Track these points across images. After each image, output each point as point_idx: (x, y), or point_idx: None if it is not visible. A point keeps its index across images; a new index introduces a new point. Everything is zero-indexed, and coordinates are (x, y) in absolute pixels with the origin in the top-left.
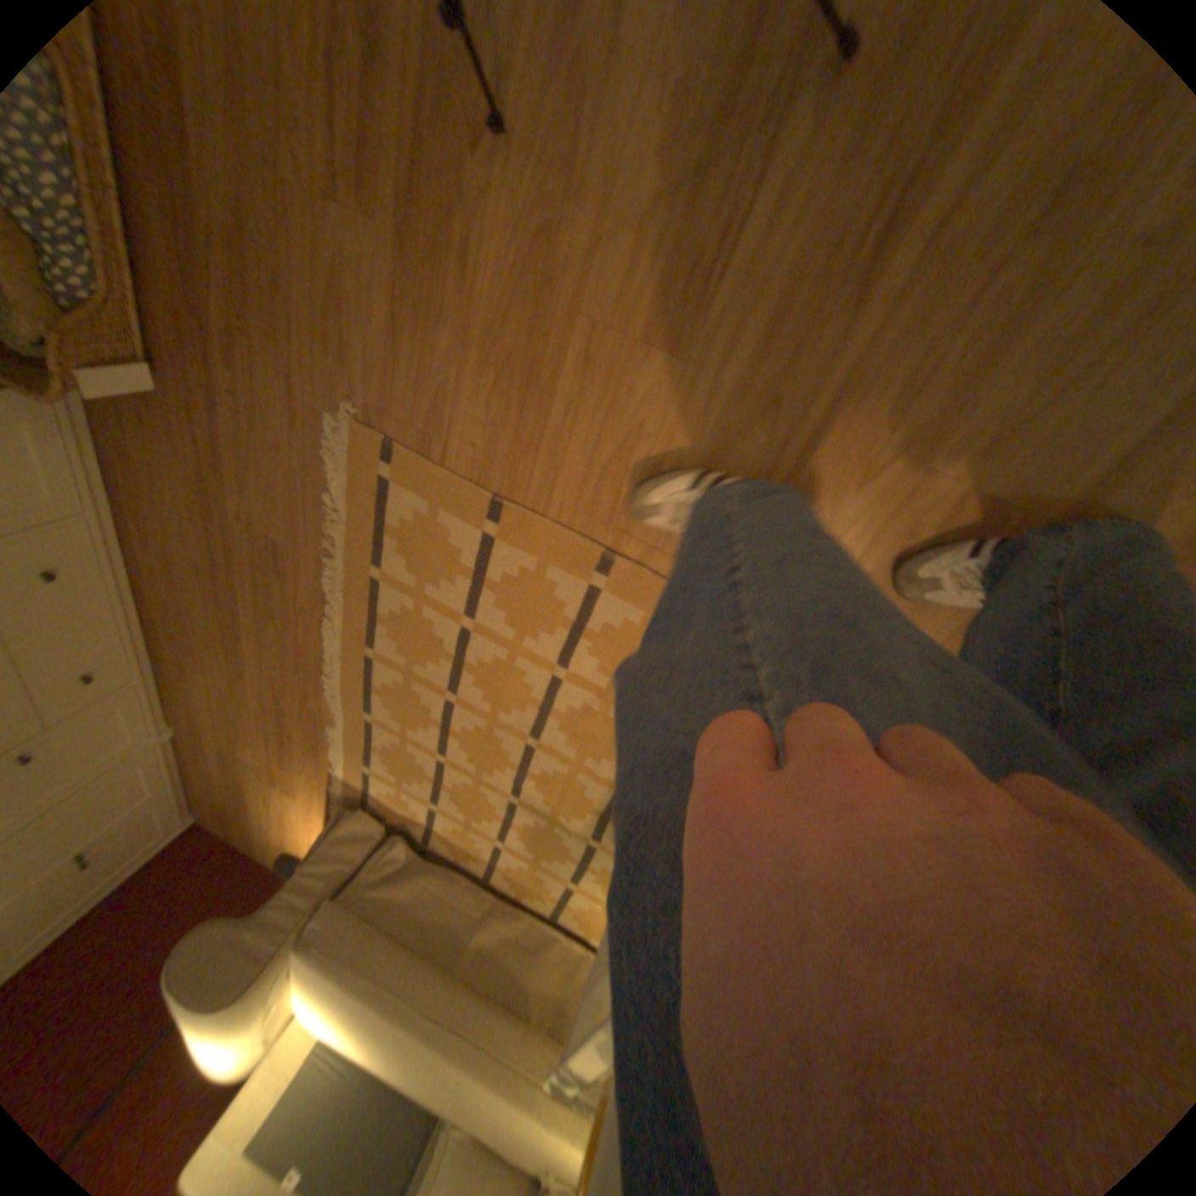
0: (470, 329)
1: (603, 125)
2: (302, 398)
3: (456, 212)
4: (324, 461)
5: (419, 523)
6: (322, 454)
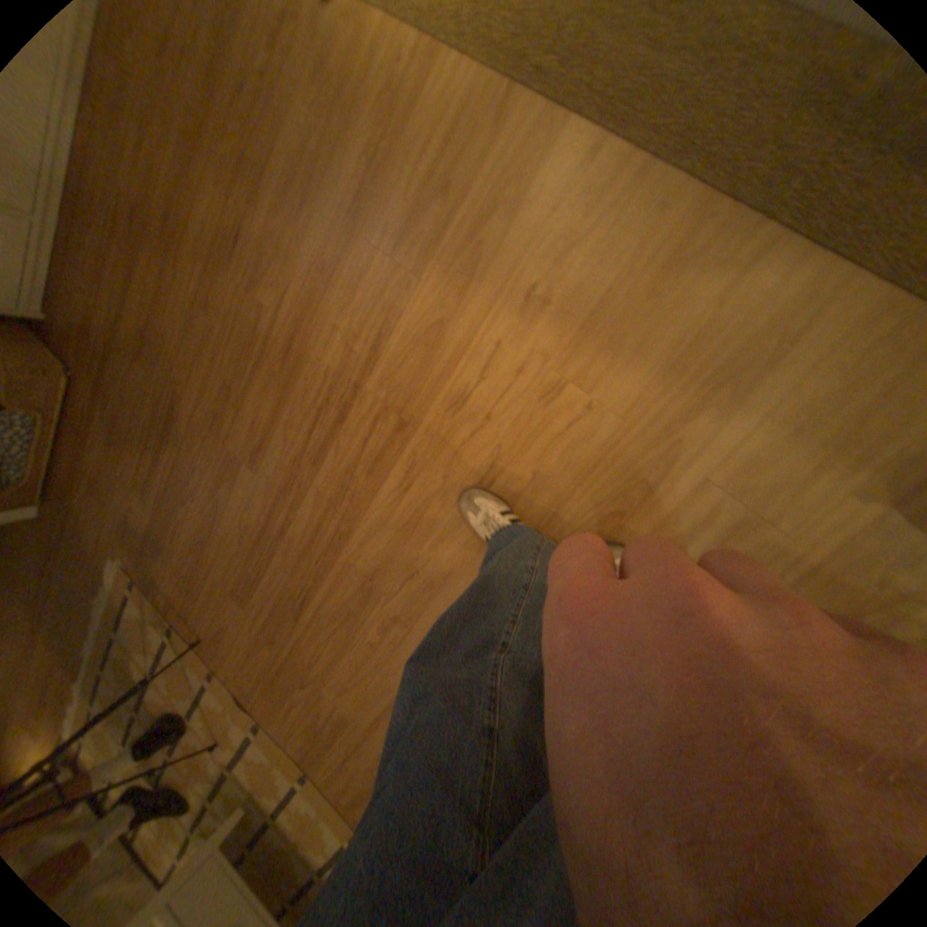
0: (167, 558)
1: (218, 522)
2: (96, 547)
3: (169, 519)
4: (97, 578)
5: (131, 622)
6: (98, 573)
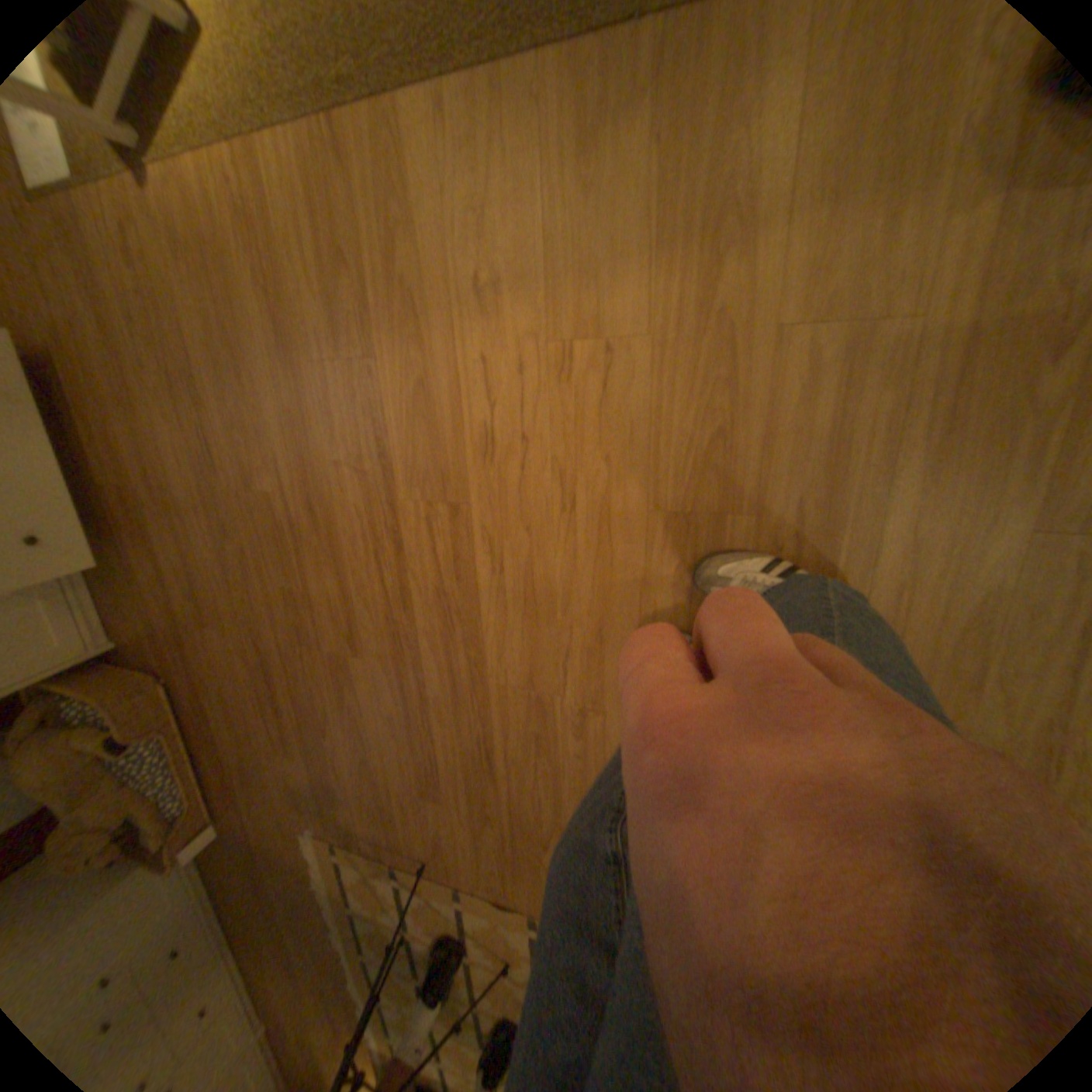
0: (343, 798)
1: (362, 729)
2: (280, 830)
3: (320, 757)
4: (298, 860)
5: (354, 885)
6: (297, 855)
